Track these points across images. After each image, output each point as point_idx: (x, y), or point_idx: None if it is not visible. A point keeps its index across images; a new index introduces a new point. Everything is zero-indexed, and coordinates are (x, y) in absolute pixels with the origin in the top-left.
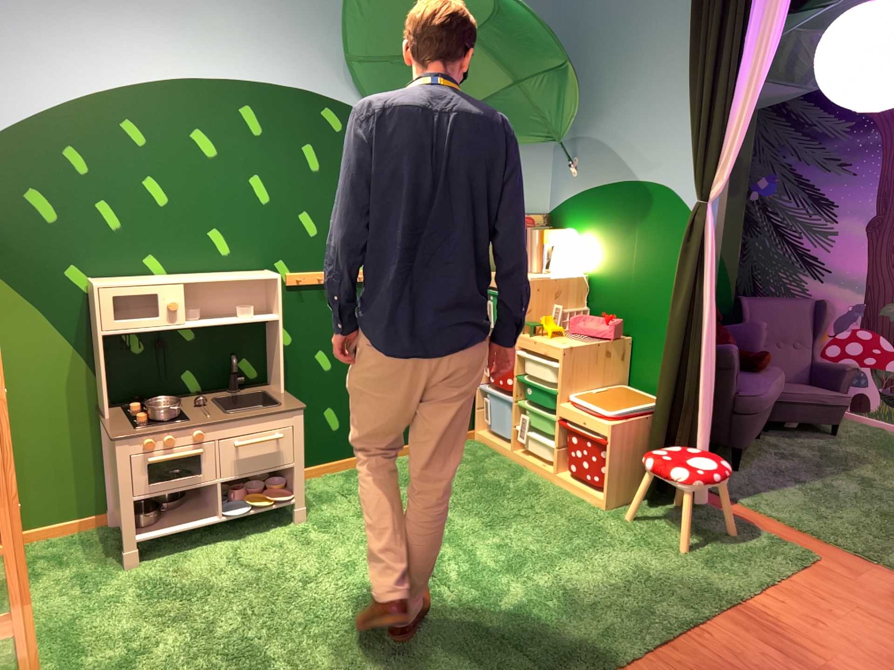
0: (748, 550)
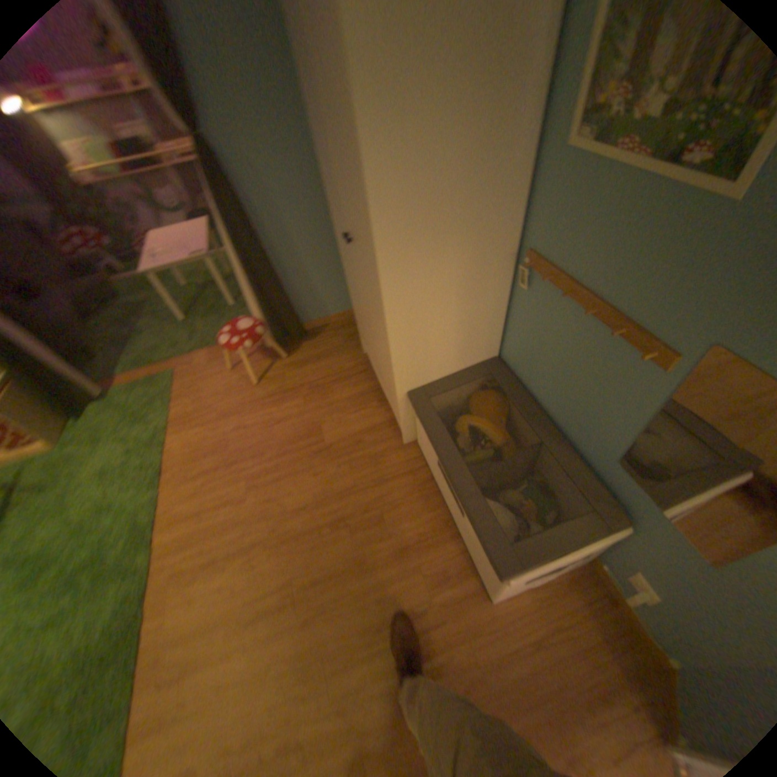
0: (146, 393)
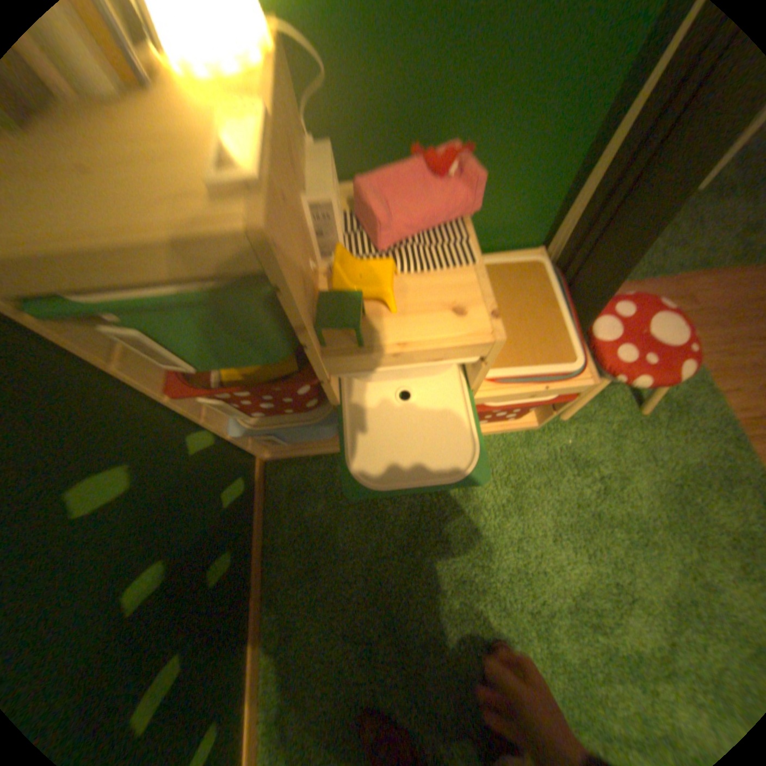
0: None
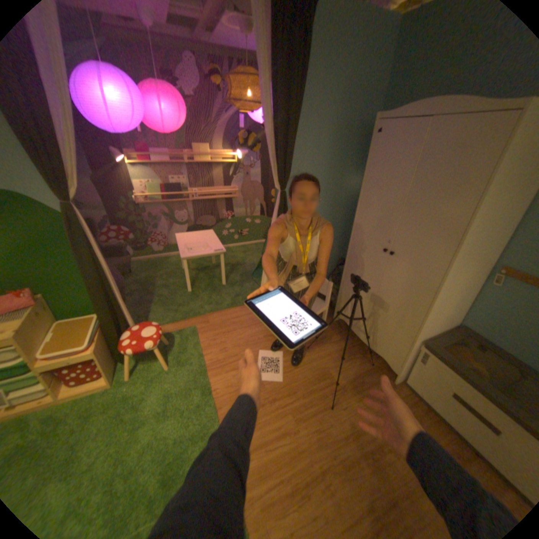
0: (179, 345)
